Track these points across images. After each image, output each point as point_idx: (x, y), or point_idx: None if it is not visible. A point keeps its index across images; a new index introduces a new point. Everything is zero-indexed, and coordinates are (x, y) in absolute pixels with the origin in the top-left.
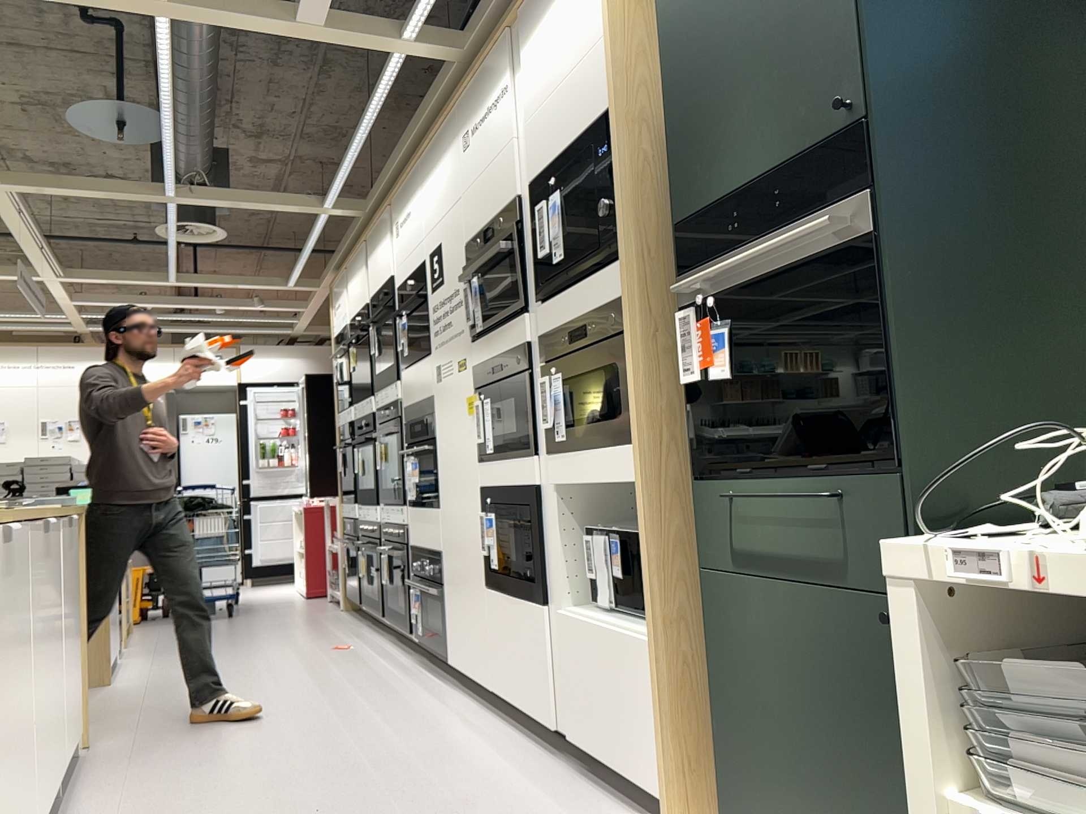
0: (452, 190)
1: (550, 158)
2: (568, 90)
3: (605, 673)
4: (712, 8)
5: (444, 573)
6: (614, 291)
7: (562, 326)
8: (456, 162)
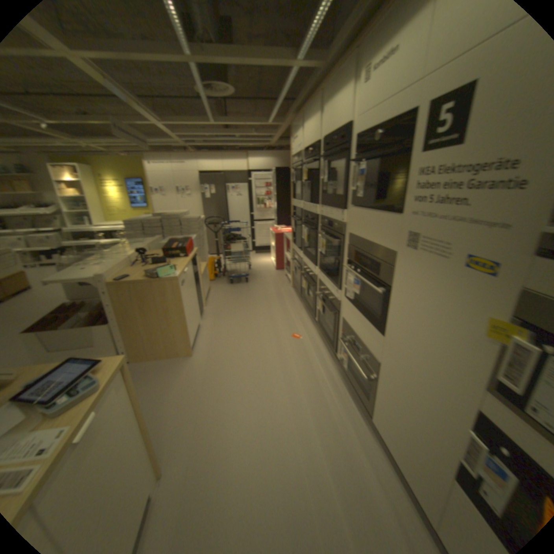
0: None
1: None
2: None
3: None
4: None
5: (379, 376)
6: None
7: None
8: None
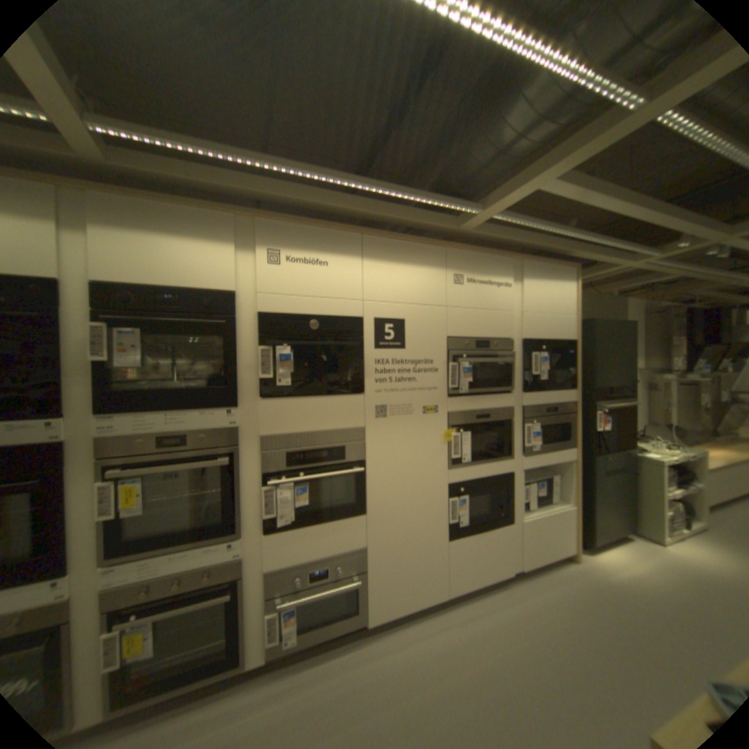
0: (431, 296)
1: (539, 337)
2: (554, 319)
3: (551, 531)
4: (610, 339)
5: (368, 562)
6: (569, 399)
7: (538, 405)
8: (439, 282)
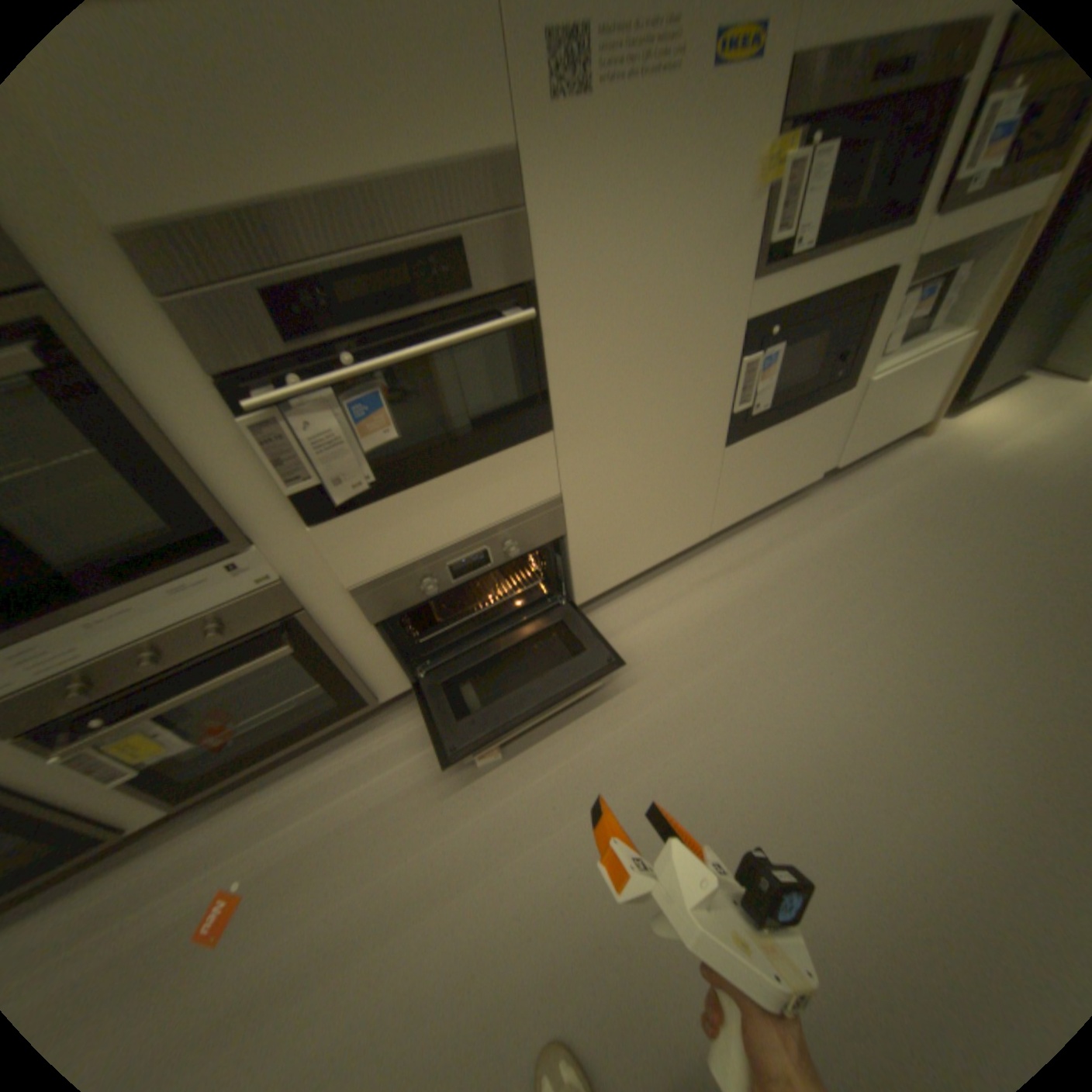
0: None
1: None
2: None
3: (911, 389)
4: None
5: (567, 518)
6: None
7: None
8: None
